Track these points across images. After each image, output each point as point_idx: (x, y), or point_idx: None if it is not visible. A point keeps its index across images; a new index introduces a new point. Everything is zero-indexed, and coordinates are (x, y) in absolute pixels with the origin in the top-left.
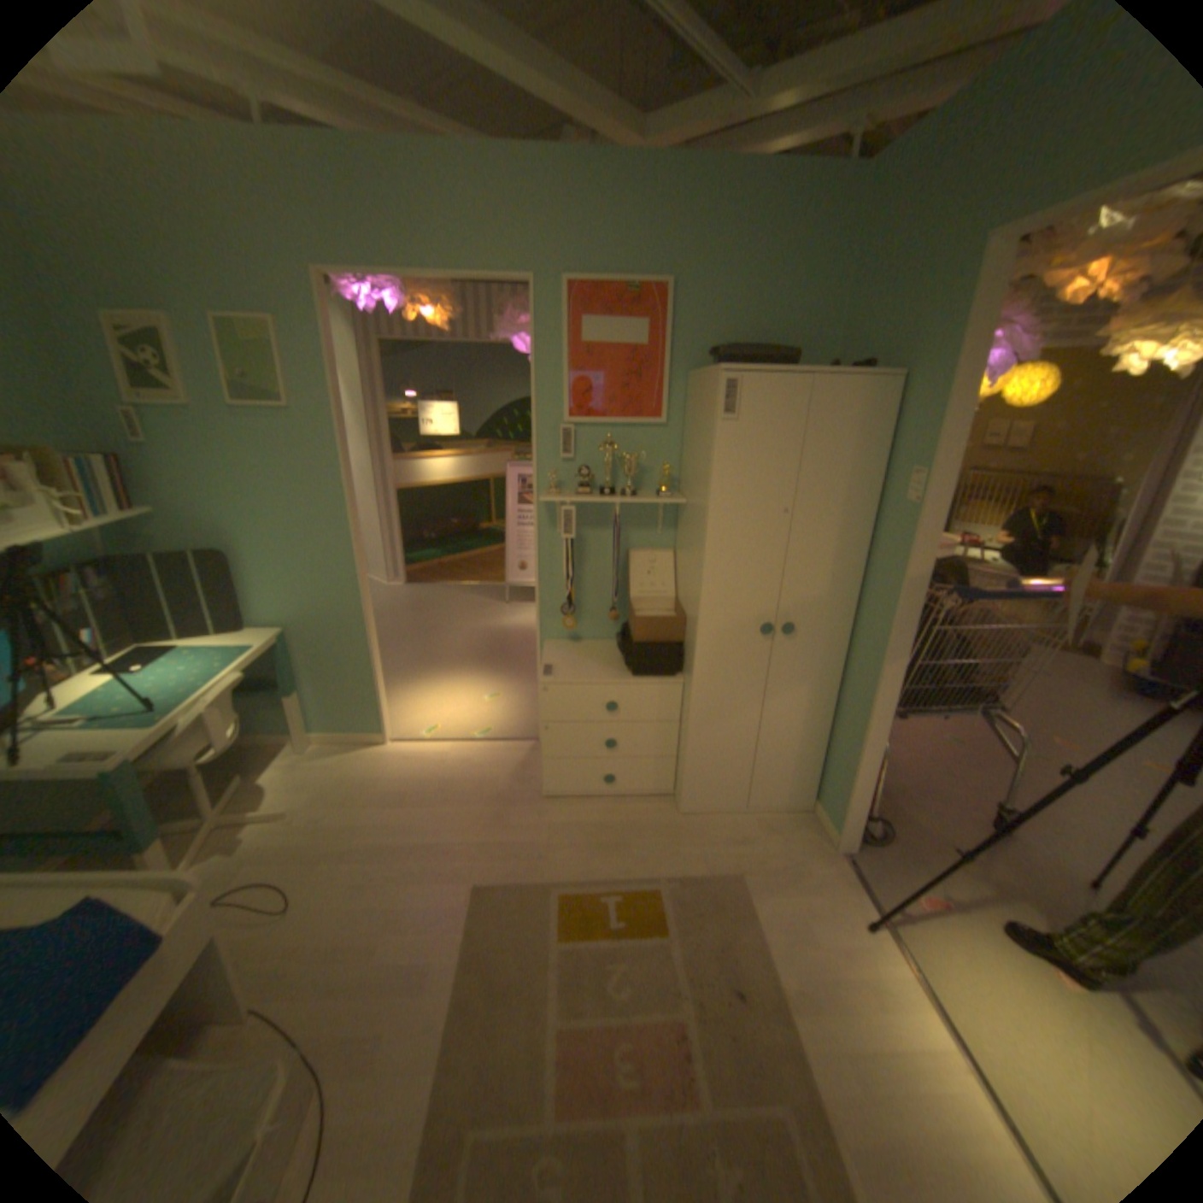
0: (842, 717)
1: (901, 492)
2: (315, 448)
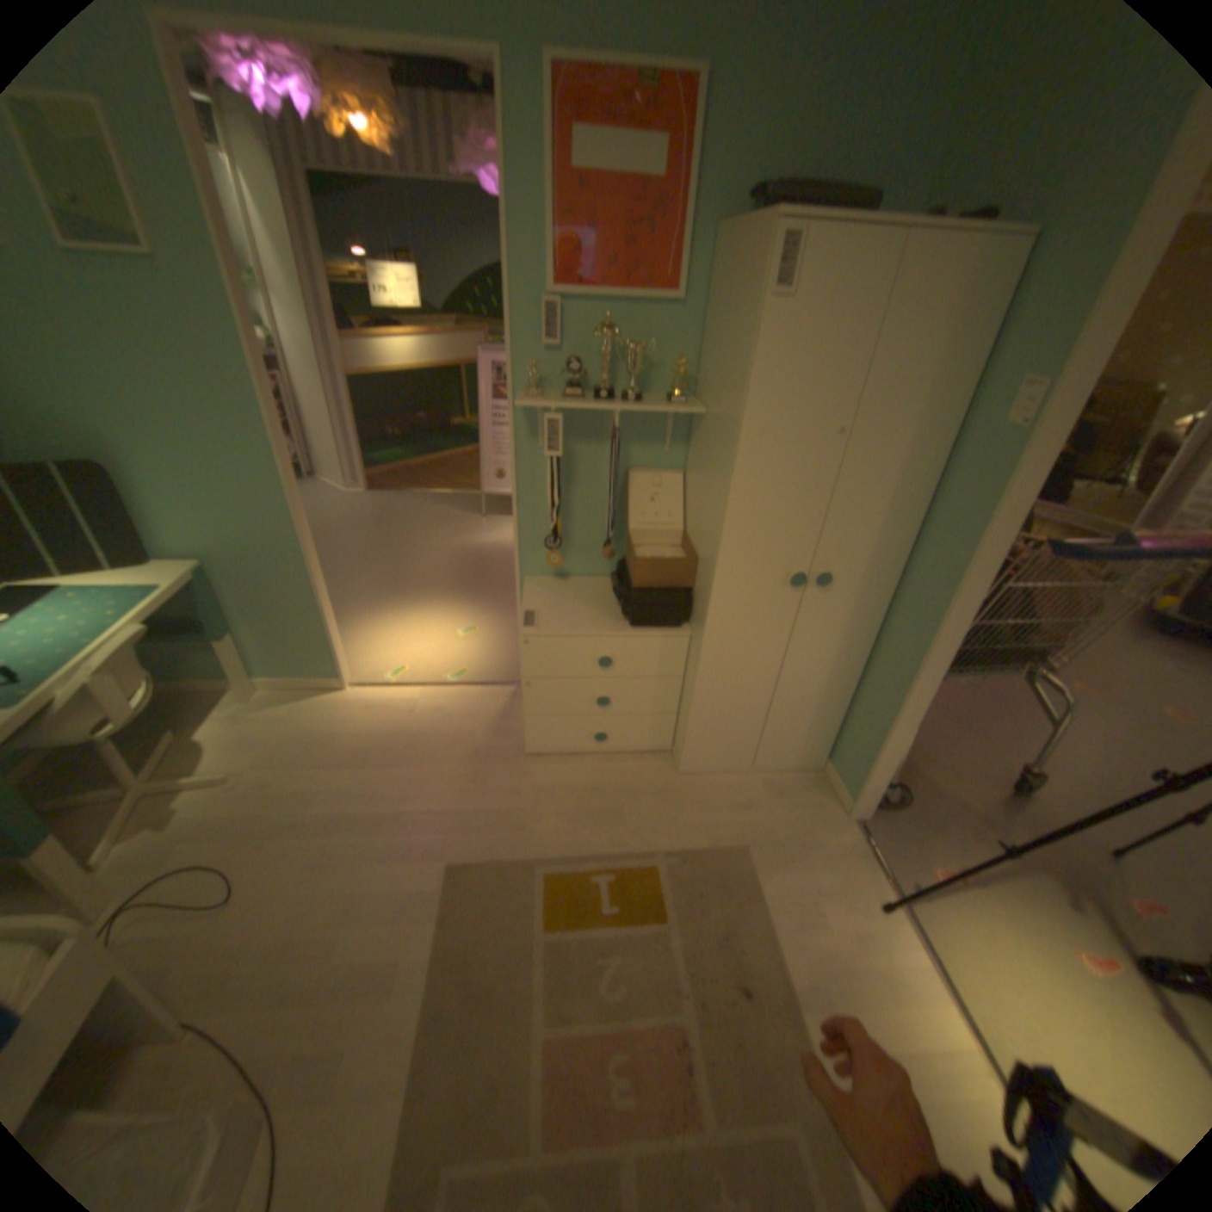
0: (872, 678)
1: (1001, 410)
2: (206, 322)
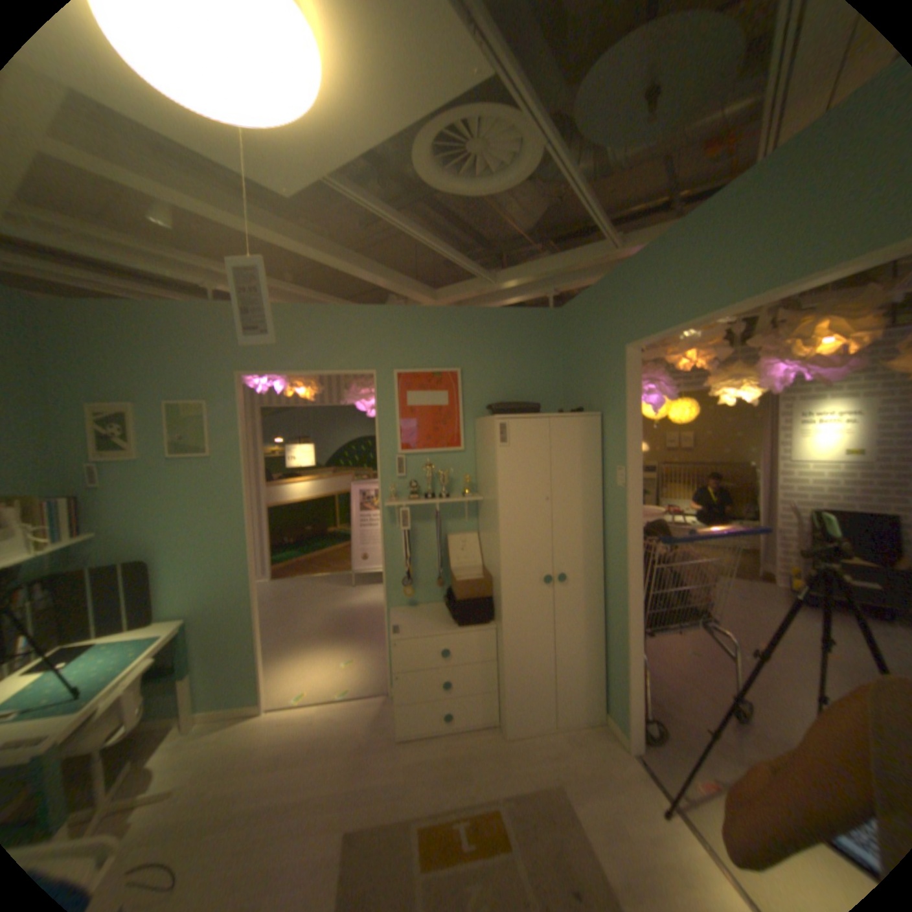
0: (611, 641)
1: (614, 481)
2: (225, 482)
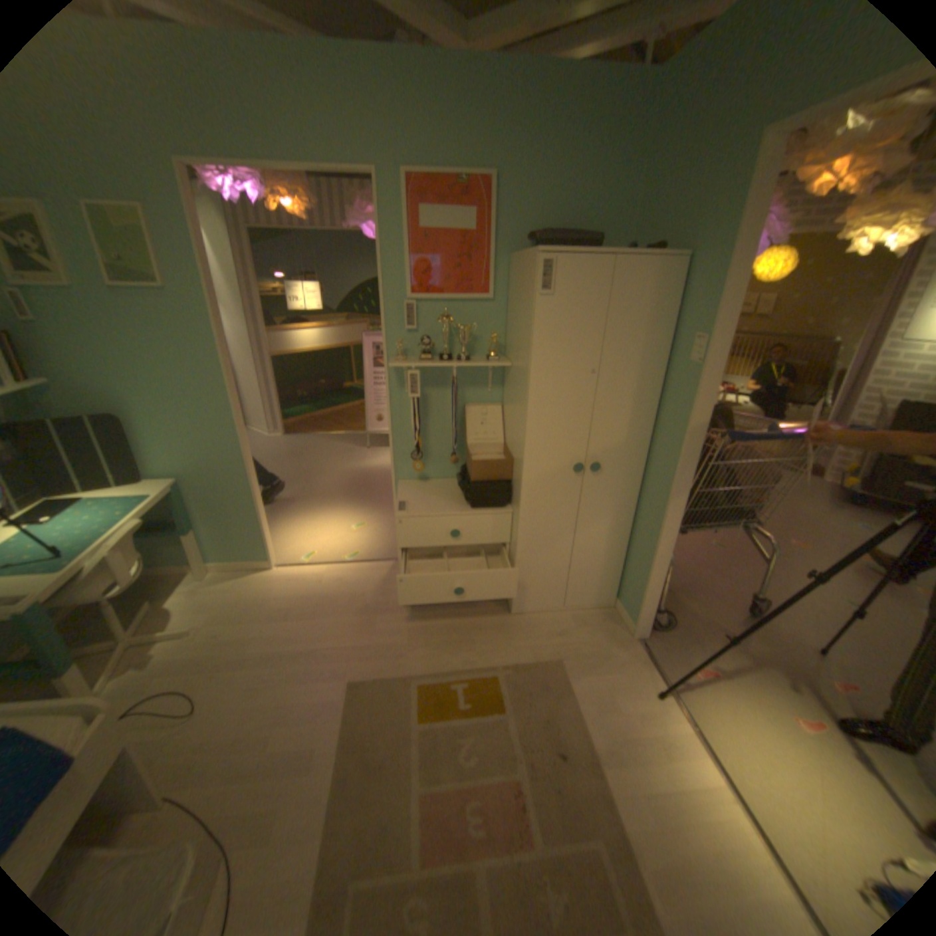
0: (637, 535)
1: (686, 354)
2: (191, 323)
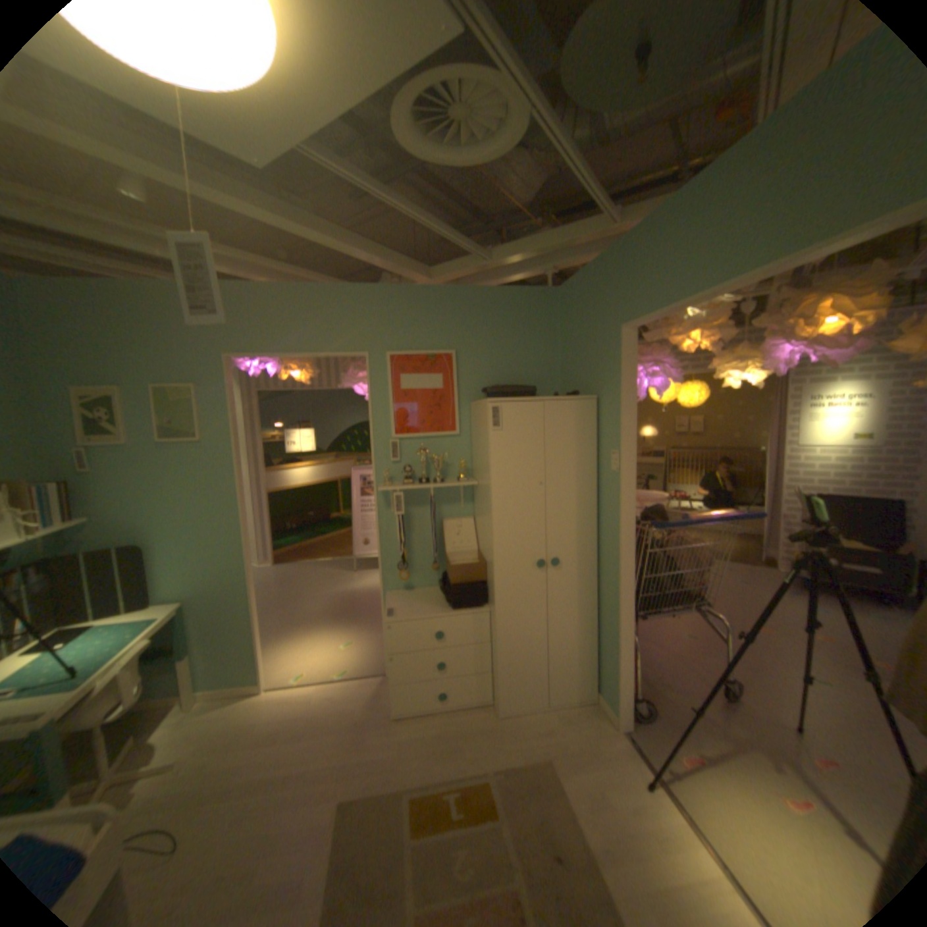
0: (604, 624)
1: (608, 466)
2: (218, 468)
